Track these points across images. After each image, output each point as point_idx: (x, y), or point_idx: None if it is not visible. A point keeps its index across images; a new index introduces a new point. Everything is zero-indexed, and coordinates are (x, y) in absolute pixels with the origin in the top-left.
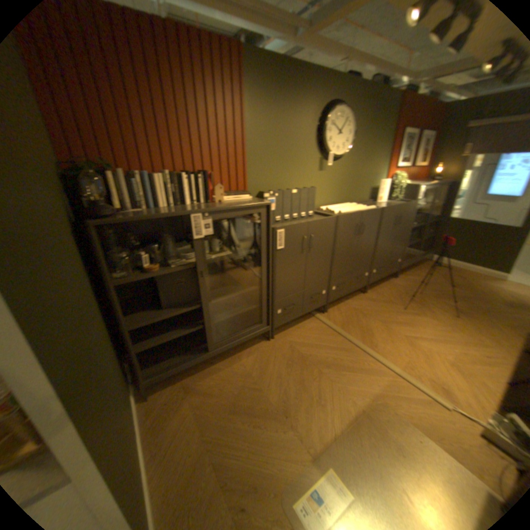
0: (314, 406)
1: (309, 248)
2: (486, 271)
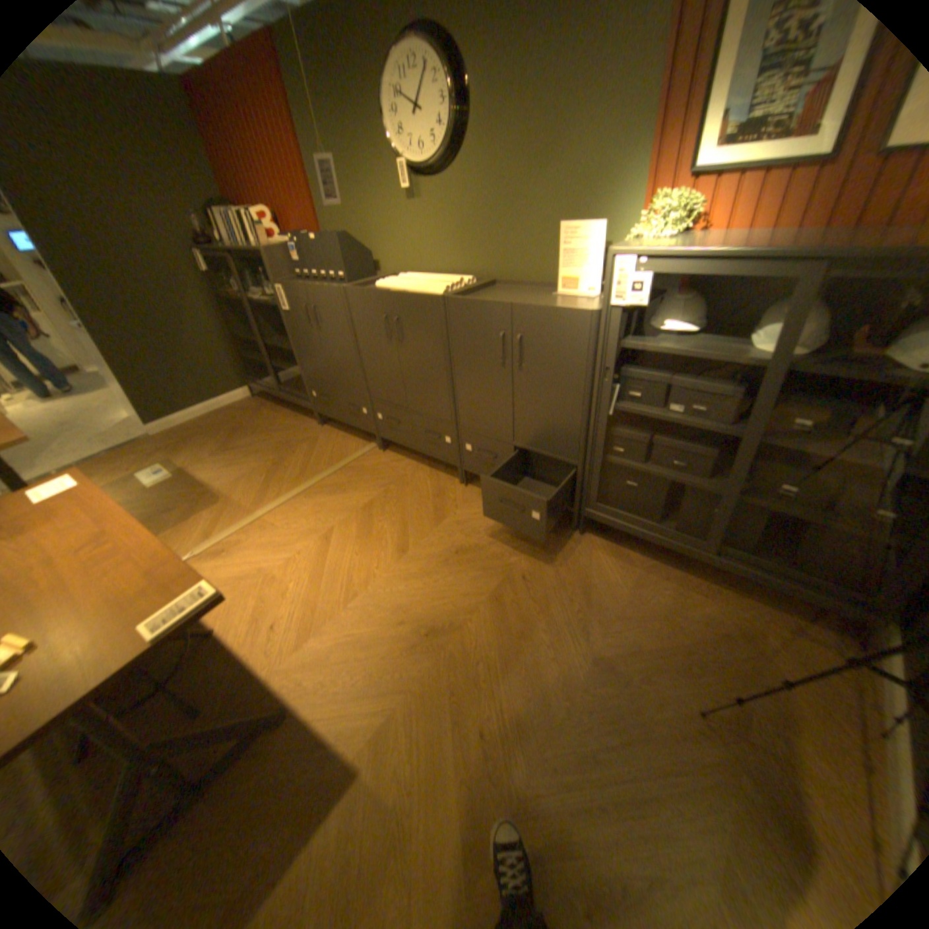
0: (228, 462)
1: (319, 325)
2: None
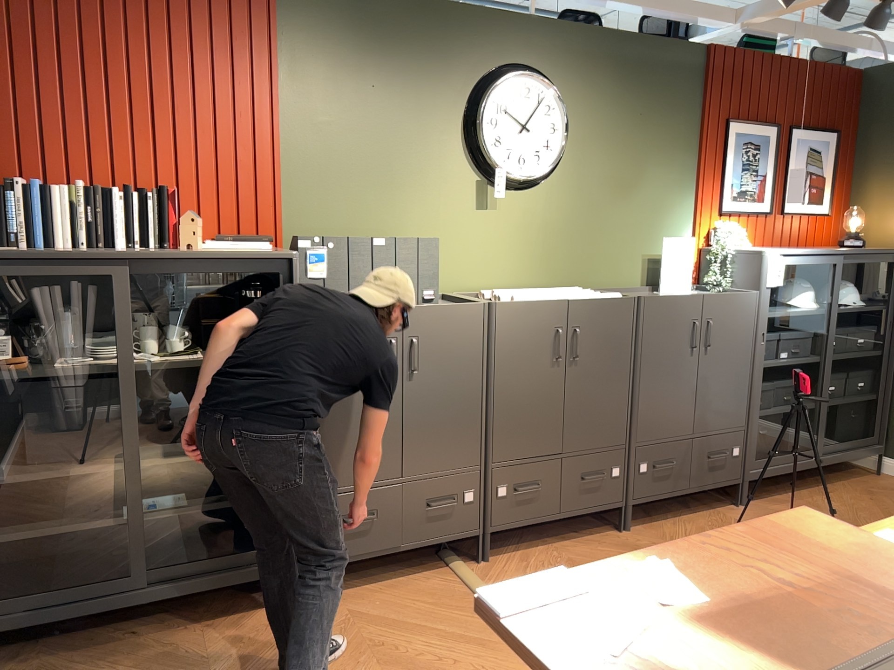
0: None
1: (411, 371)
2: None
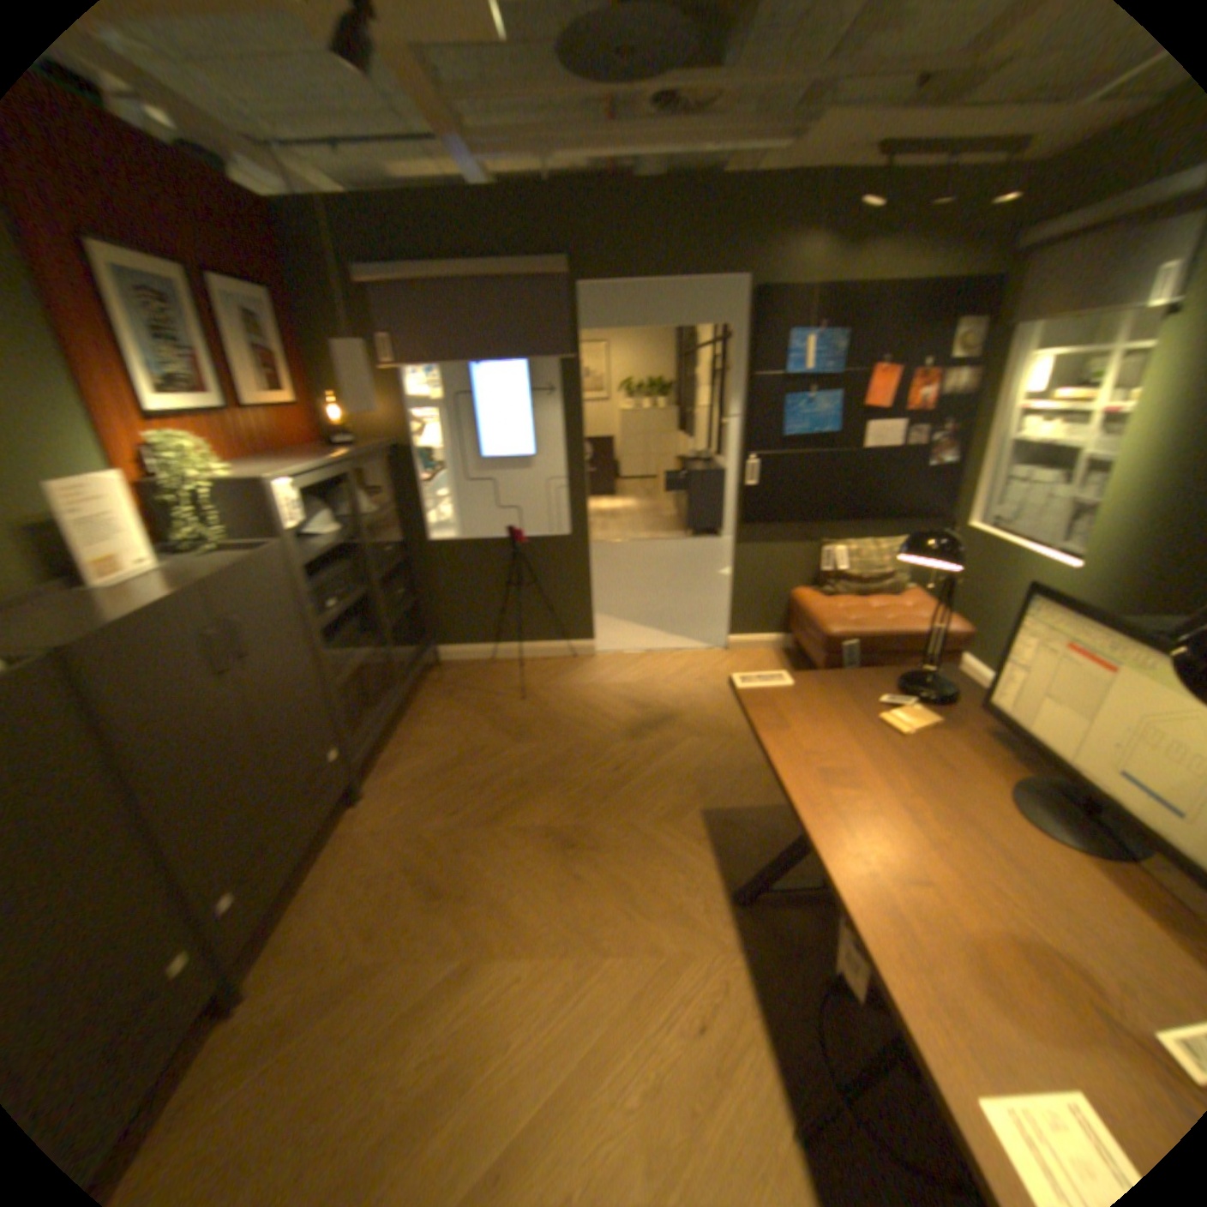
0: None
1: None
2: (556, 649)
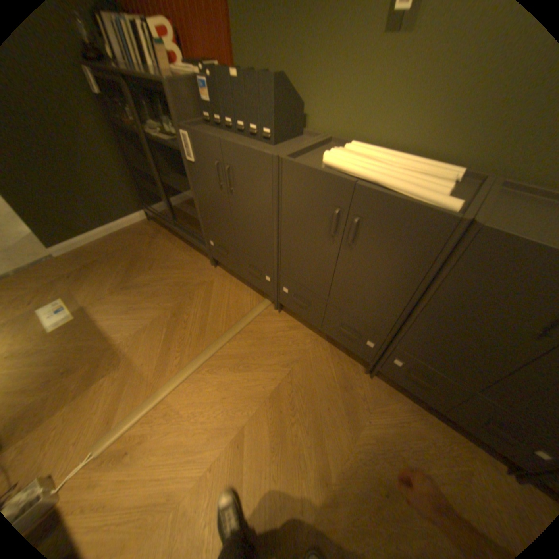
0: (128, 306)
1: (231, 189)
2: None
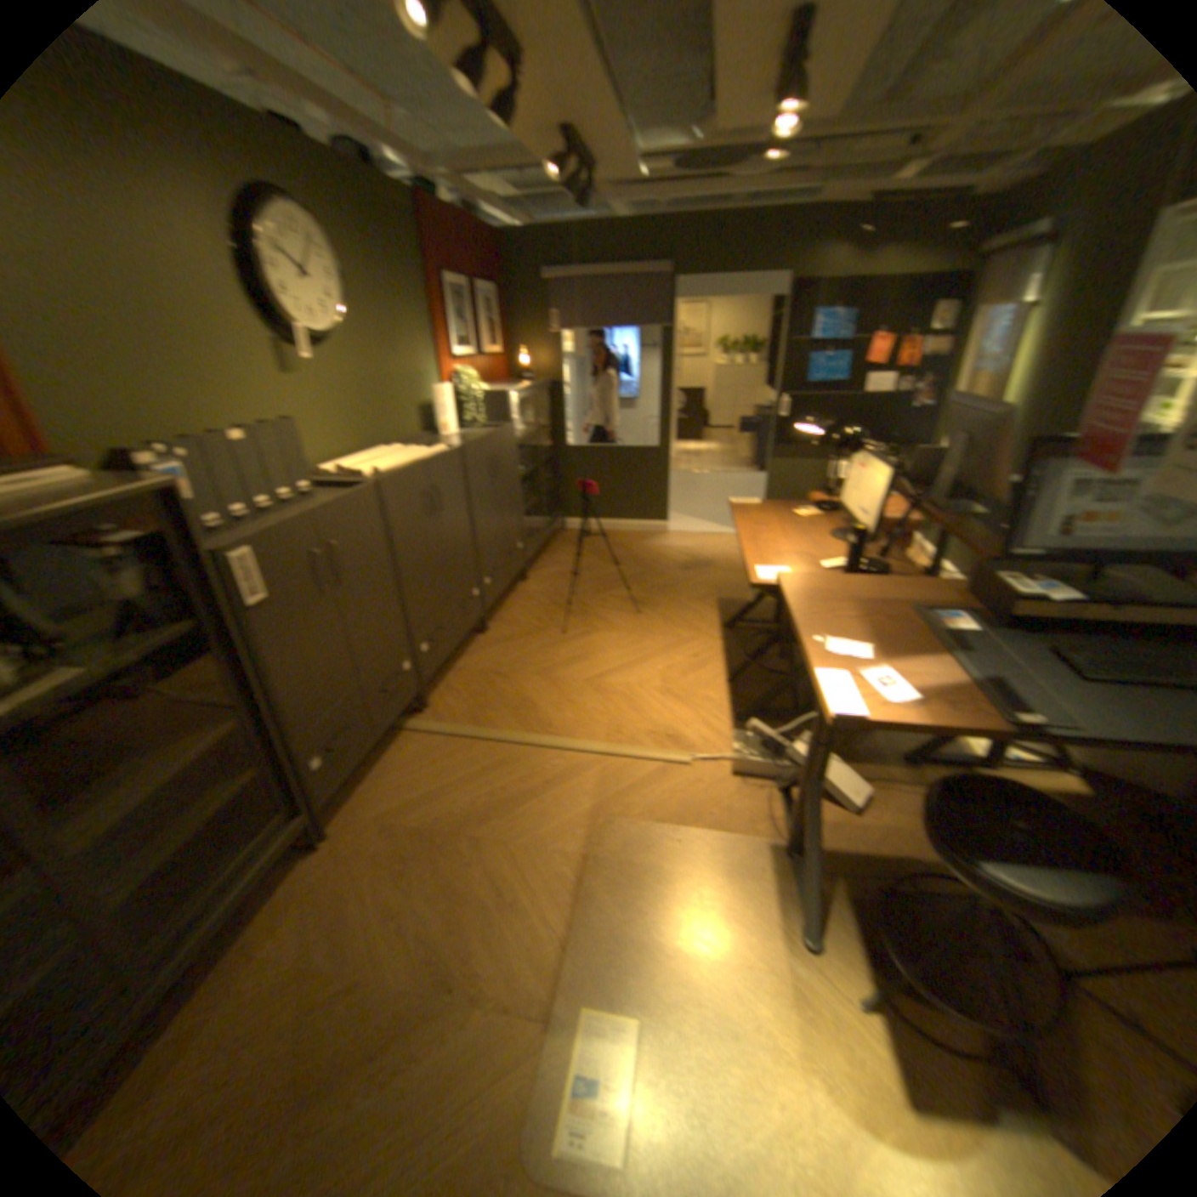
0: (493, 919)
1: (335, 574)
2: (638, 526)
